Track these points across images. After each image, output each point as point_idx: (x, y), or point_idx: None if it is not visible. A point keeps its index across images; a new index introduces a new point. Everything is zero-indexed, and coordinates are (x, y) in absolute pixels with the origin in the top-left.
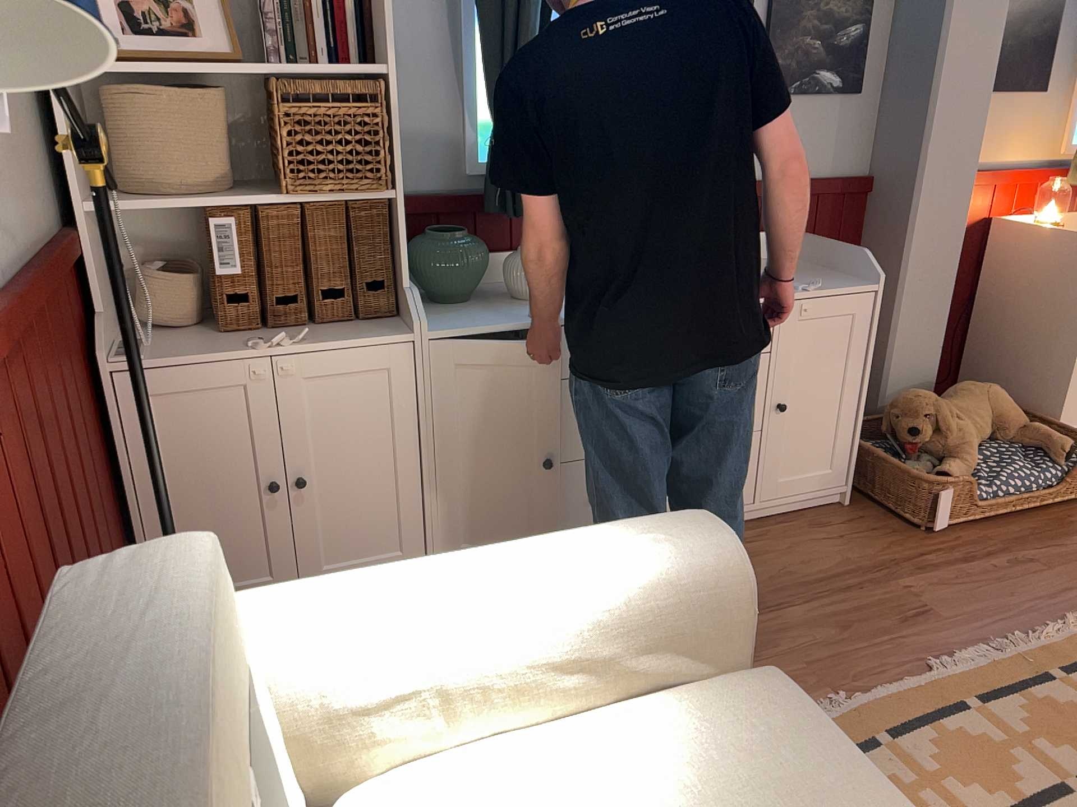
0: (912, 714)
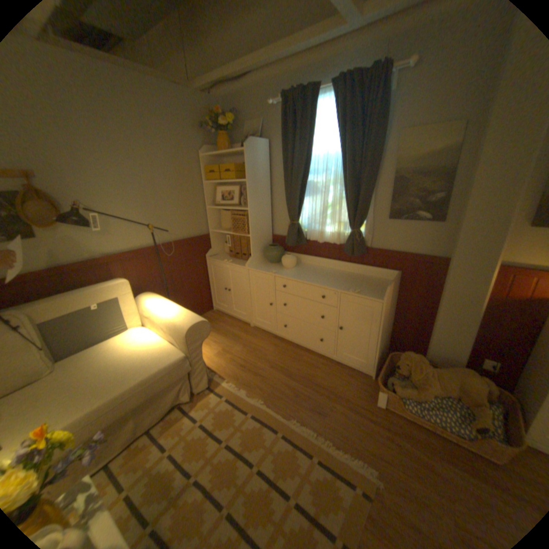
0: (264, 420)
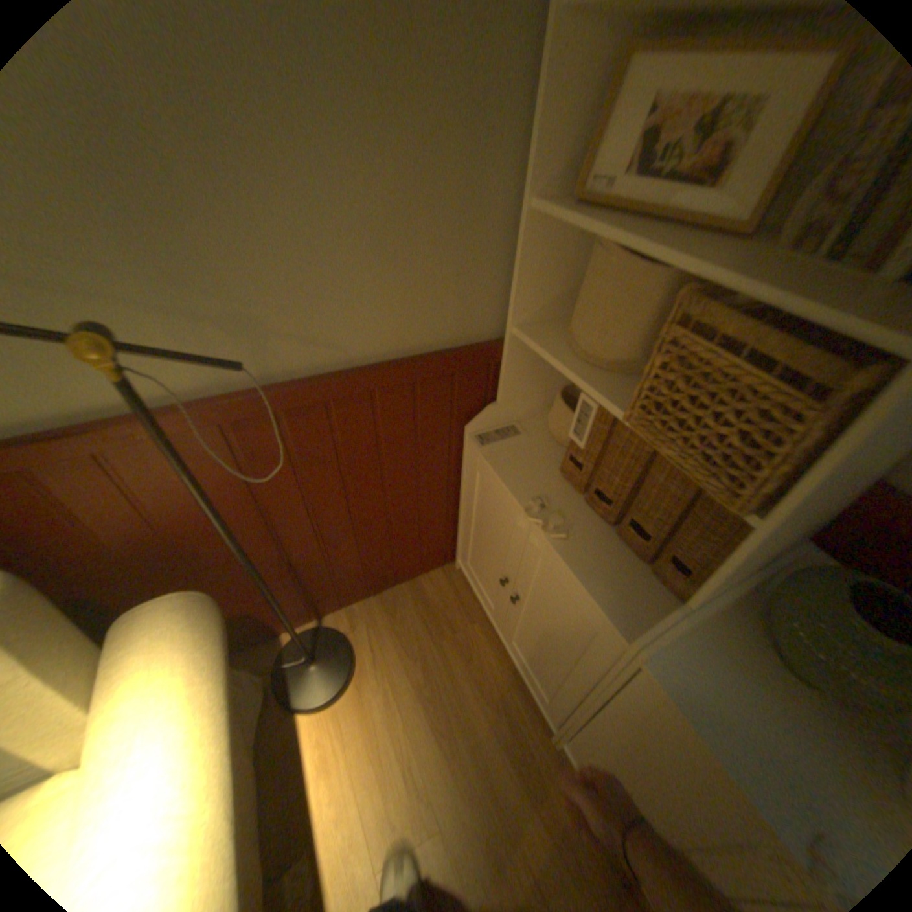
0: None
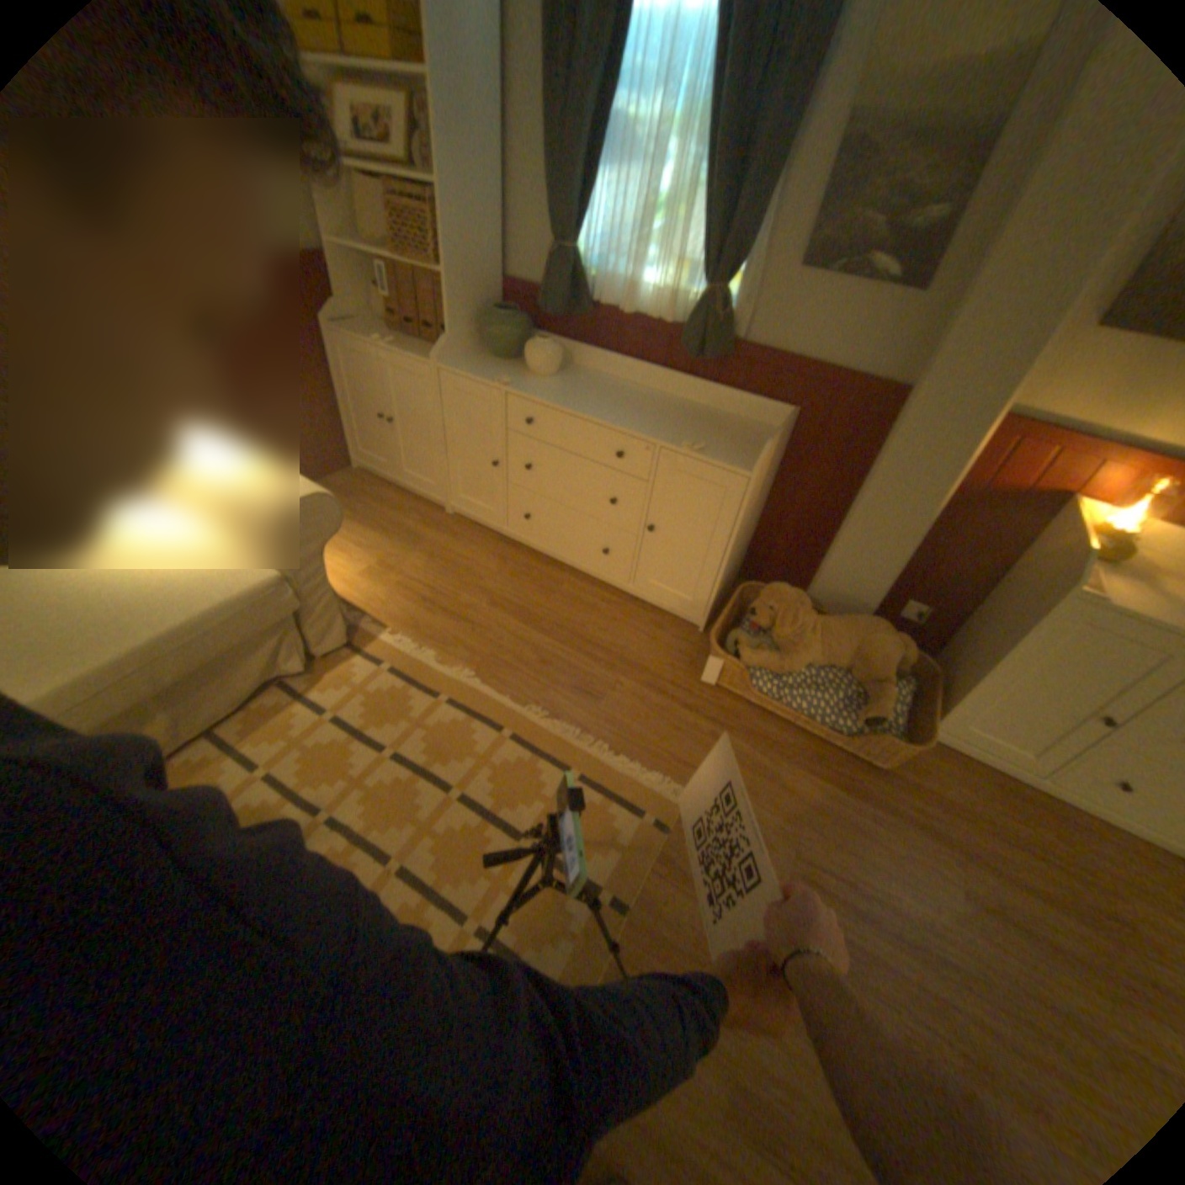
0: (475, 708)
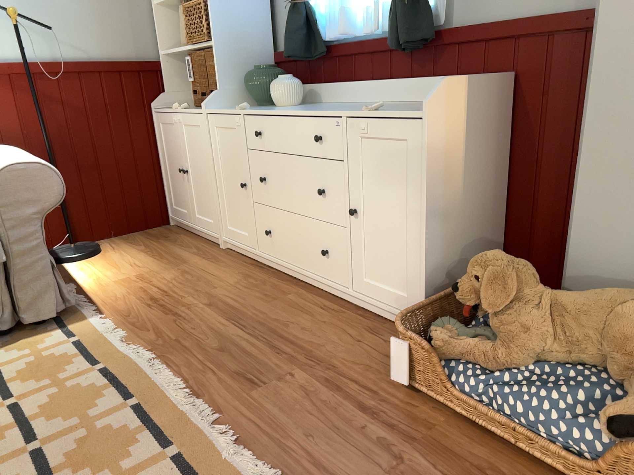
0: (122, 377)
